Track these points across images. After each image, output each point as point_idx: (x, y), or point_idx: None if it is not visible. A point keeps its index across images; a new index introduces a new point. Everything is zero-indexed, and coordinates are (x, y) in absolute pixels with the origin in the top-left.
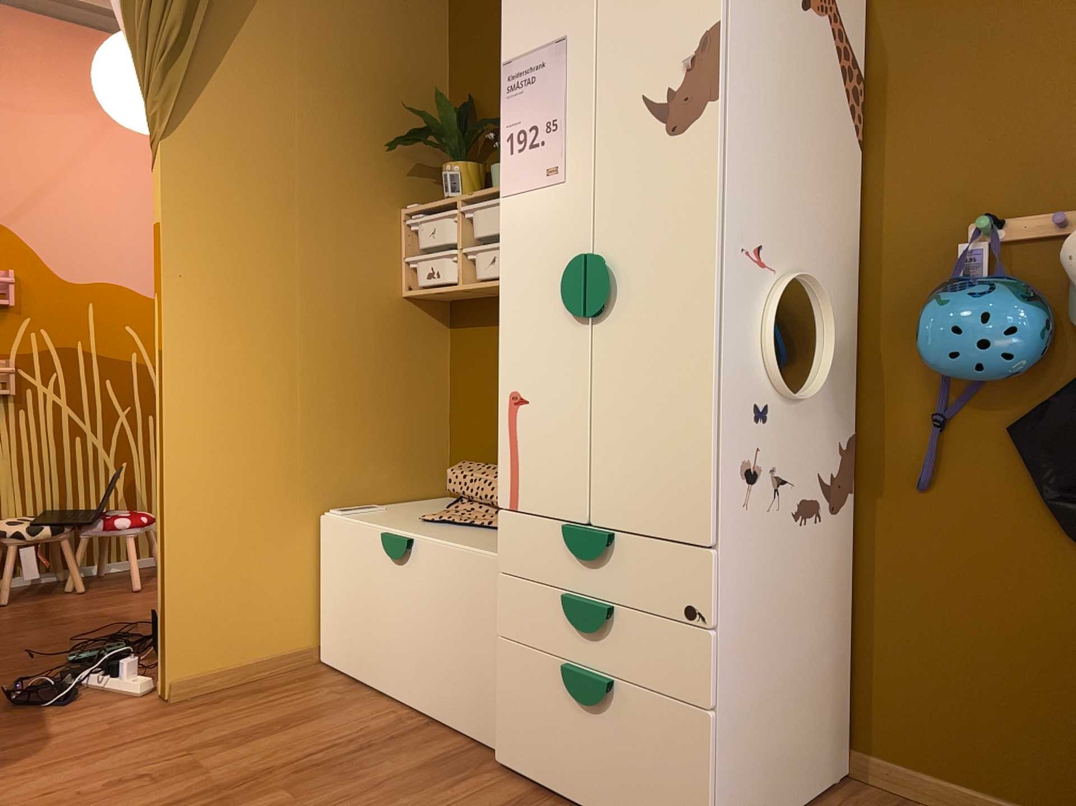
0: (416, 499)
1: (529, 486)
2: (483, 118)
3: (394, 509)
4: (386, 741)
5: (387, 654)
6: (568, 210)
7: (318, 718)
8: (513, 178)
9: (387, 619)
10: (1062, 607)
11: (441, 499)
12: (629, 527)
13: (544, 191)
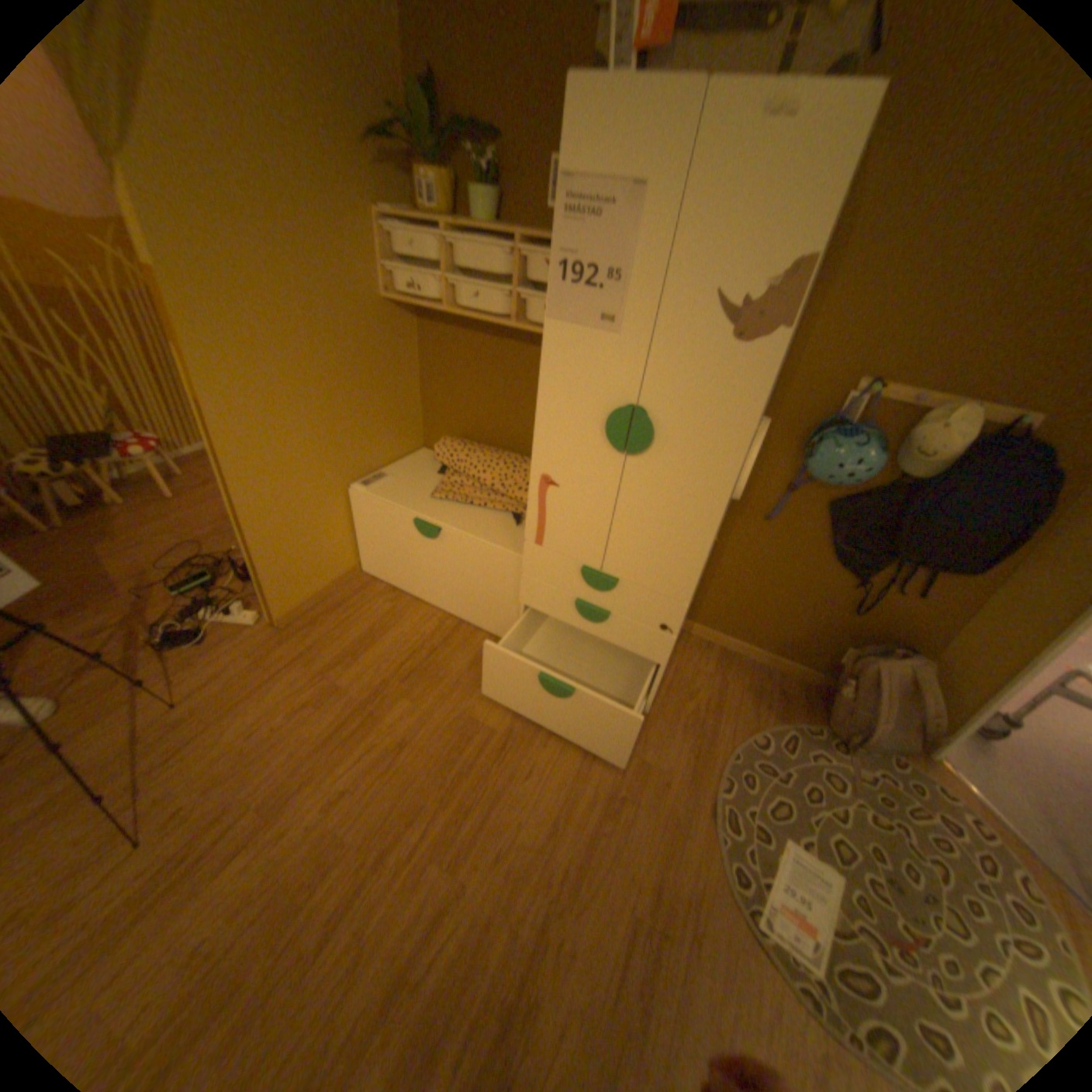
0: (405, 456)
1: (553, 537)
2: (445, 105)
3: (398, 475)
4: (442, 643)
5: (422, 582)
6: (617, 361)
7: (390, 628)
8: (561, 306)
9: (421, 565)
10: (816, 585)
11: (423, 454)
12: (630, 580)
13: (595, 335)
